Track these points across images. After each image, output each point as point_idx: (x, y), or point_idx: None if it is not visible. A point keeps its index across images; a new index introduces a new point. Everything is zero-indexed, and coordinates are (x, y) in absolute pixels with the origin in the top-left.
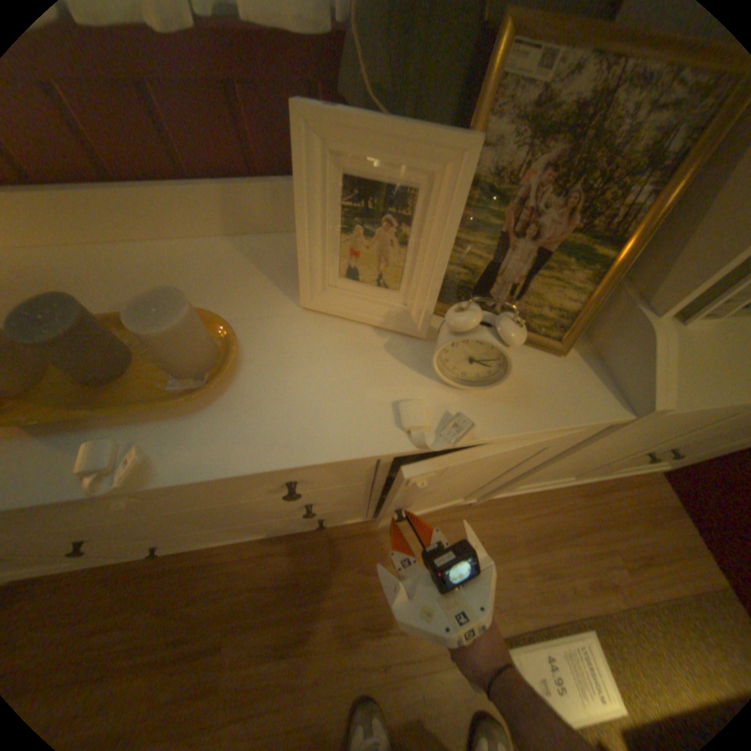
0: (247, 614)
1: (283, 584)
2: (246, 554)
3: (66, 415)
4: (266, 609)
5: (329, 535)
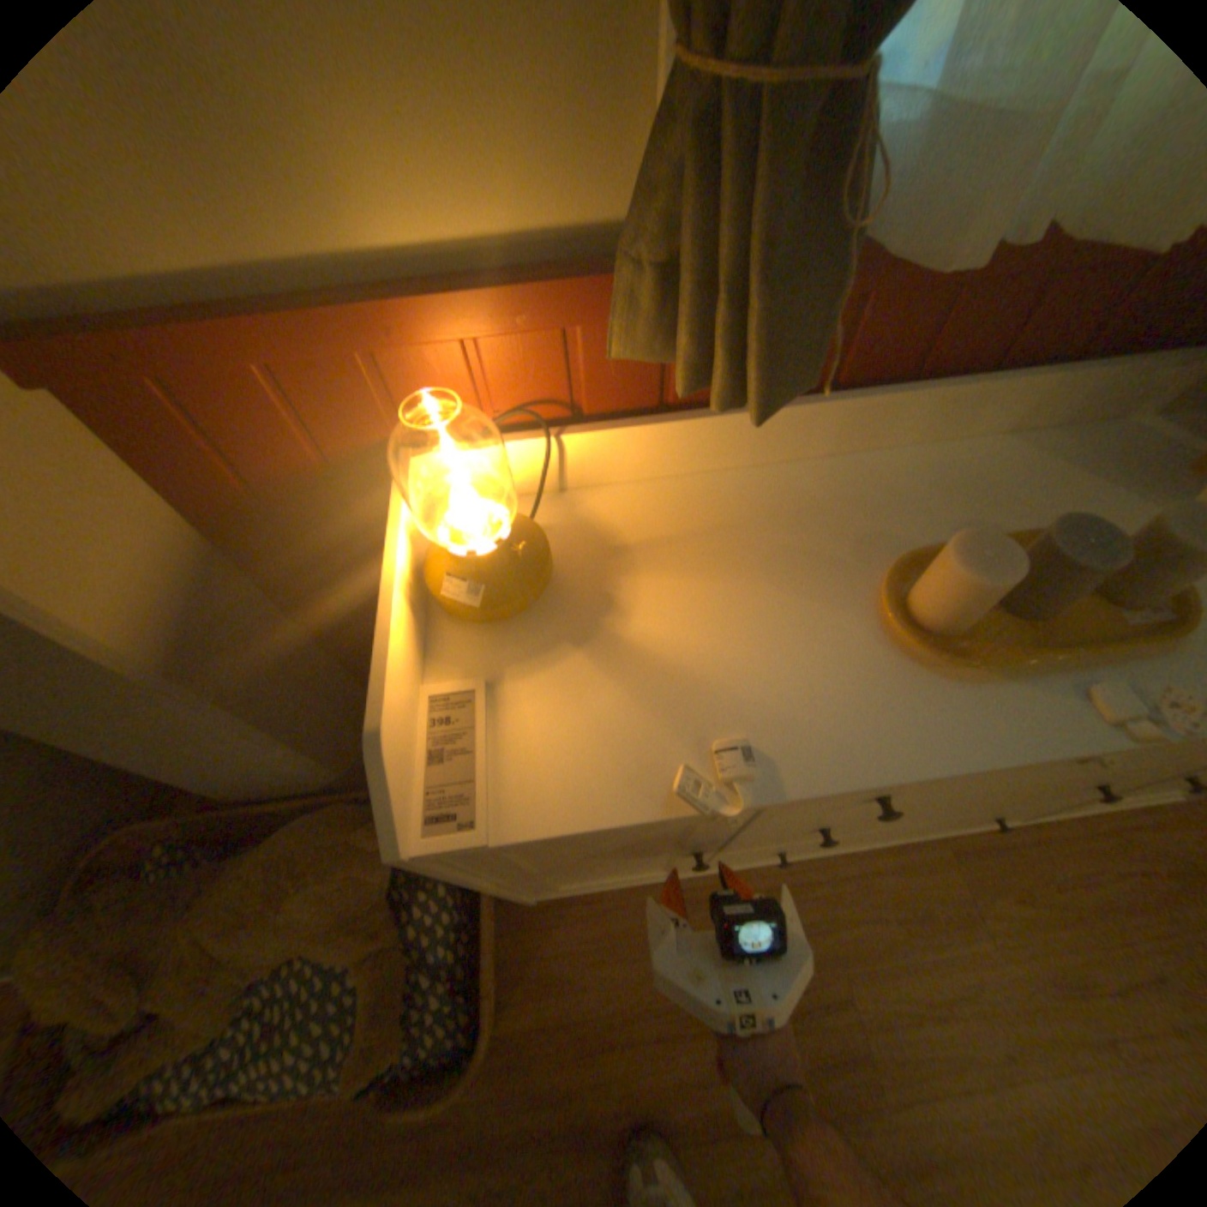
0: (874, 954)
1: (910, 915)
2: (842, 871)
3: (1030, 654)
4: (898, 949)
5: (953, 847)
